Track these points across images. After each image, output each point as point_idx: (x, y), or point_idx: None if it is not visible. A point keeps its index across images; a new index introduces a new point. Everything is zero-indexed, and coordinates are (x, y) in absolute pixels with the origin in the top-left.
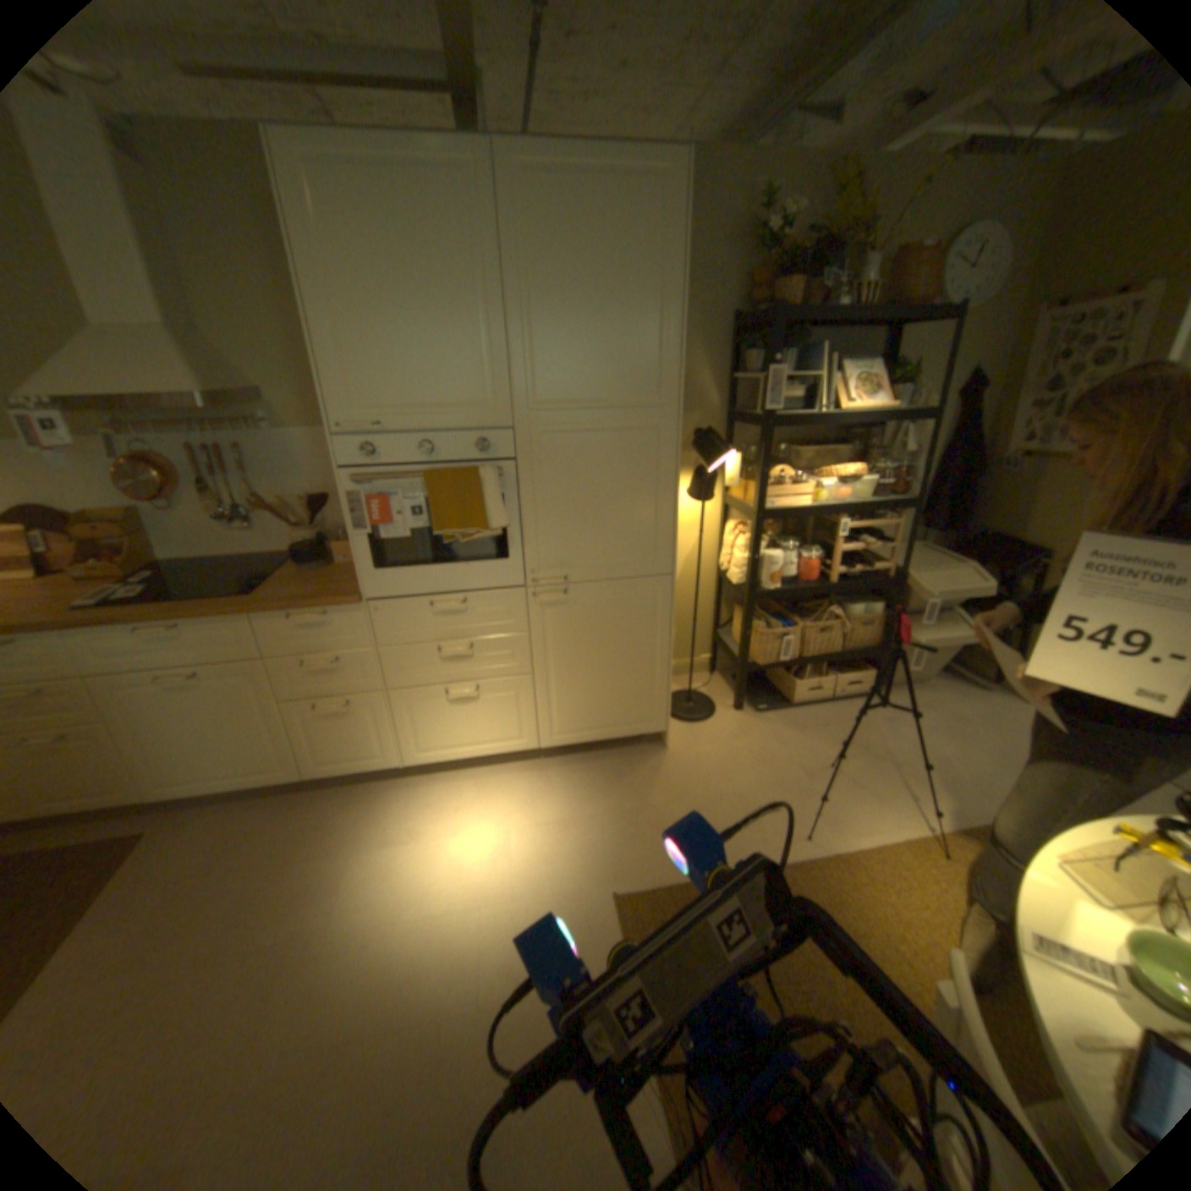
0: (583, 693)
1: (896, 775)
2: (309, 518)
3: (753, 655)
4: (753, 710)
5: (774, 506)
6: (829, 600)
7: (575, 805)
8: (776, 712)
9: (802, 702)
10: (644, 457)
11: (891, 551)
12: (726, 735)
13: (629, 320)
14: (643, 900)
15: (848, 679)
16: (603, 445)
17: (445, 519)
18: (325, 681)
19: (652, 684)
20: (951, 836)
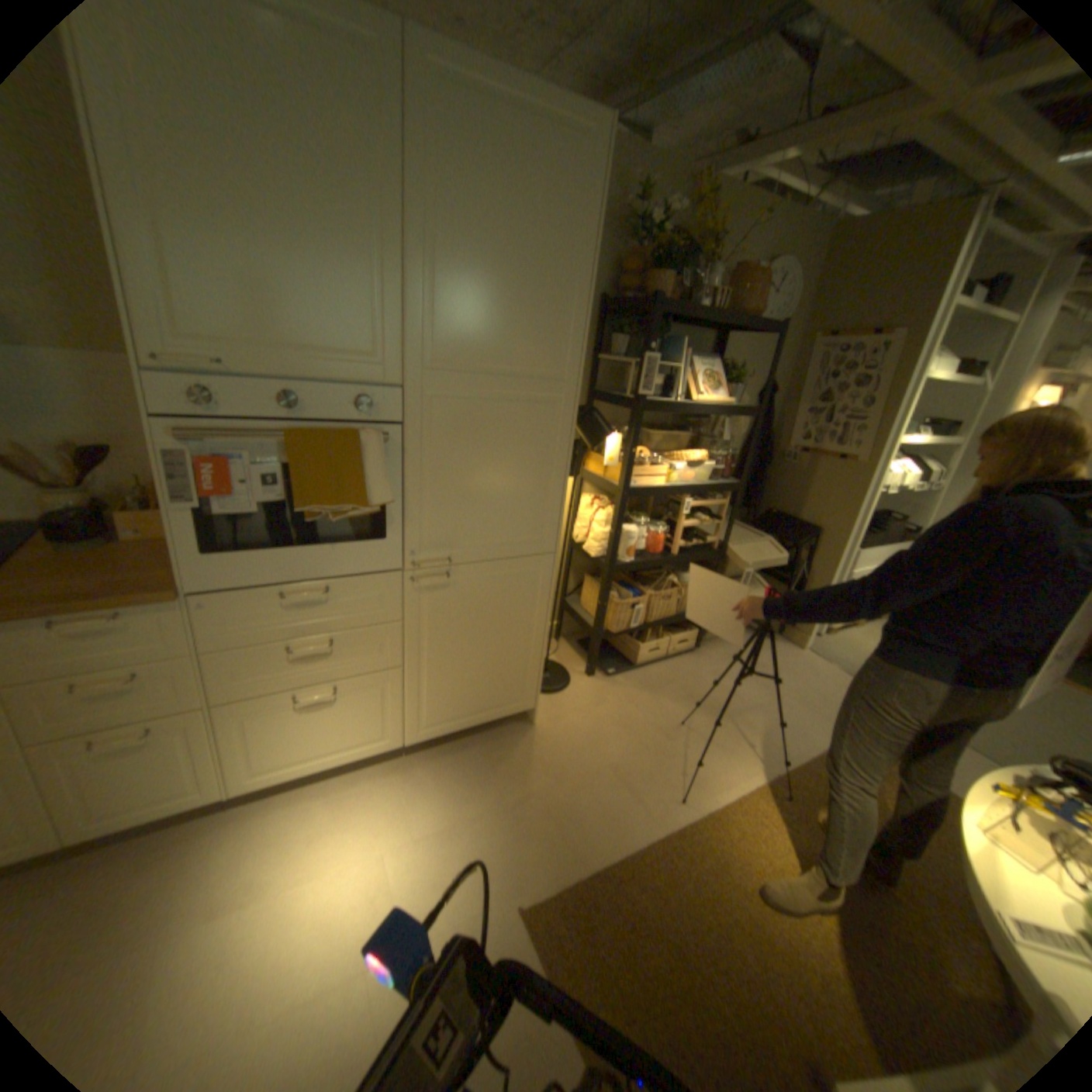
0: (457, 680)
1: (731, 725)
2: (80, 475)
3: (607, 623)
4: (603, 674)
5: (636, 485)
6: (667, 570)
7: (454, 805)
8: (623, 674)
9: (644, 662)
10: (542, 431)
11: (717, 526)
12: (586, 702)
13: (541, 283)
14: (552, 907)
15: (678, 639)
16: (503, 415)
17: (315, 490)
18: (115, 705)
19: (527, 662)
20: (786, 776)
